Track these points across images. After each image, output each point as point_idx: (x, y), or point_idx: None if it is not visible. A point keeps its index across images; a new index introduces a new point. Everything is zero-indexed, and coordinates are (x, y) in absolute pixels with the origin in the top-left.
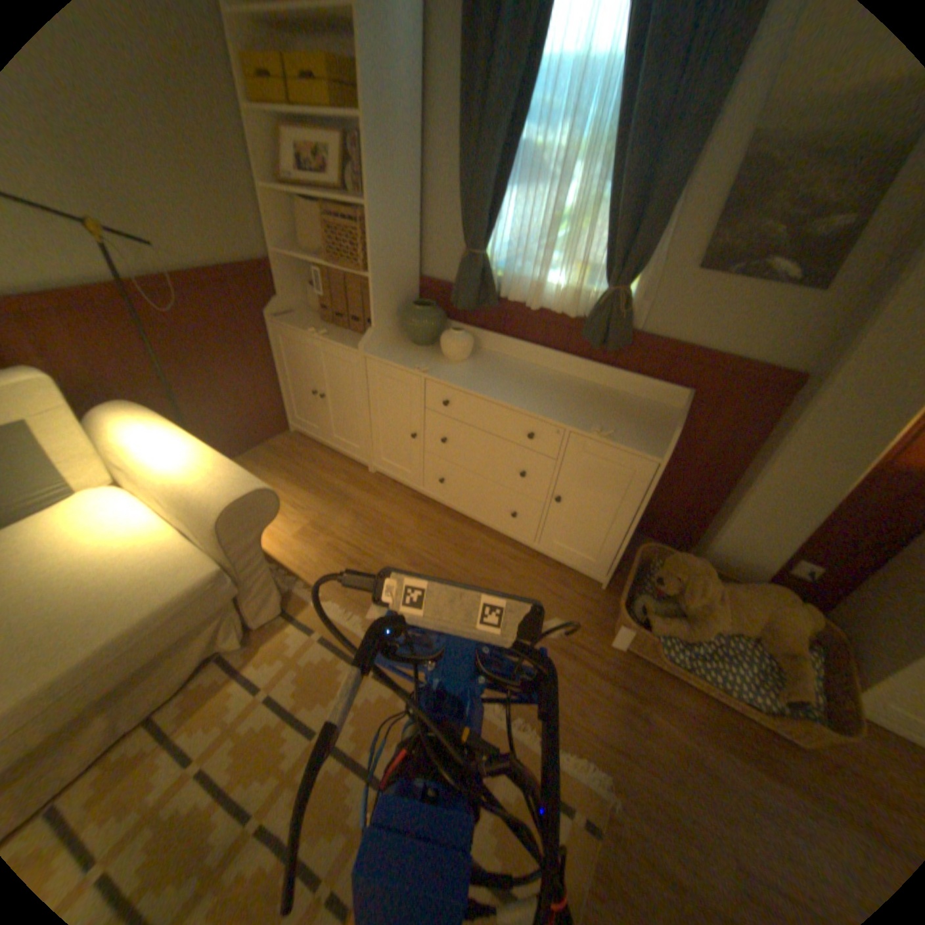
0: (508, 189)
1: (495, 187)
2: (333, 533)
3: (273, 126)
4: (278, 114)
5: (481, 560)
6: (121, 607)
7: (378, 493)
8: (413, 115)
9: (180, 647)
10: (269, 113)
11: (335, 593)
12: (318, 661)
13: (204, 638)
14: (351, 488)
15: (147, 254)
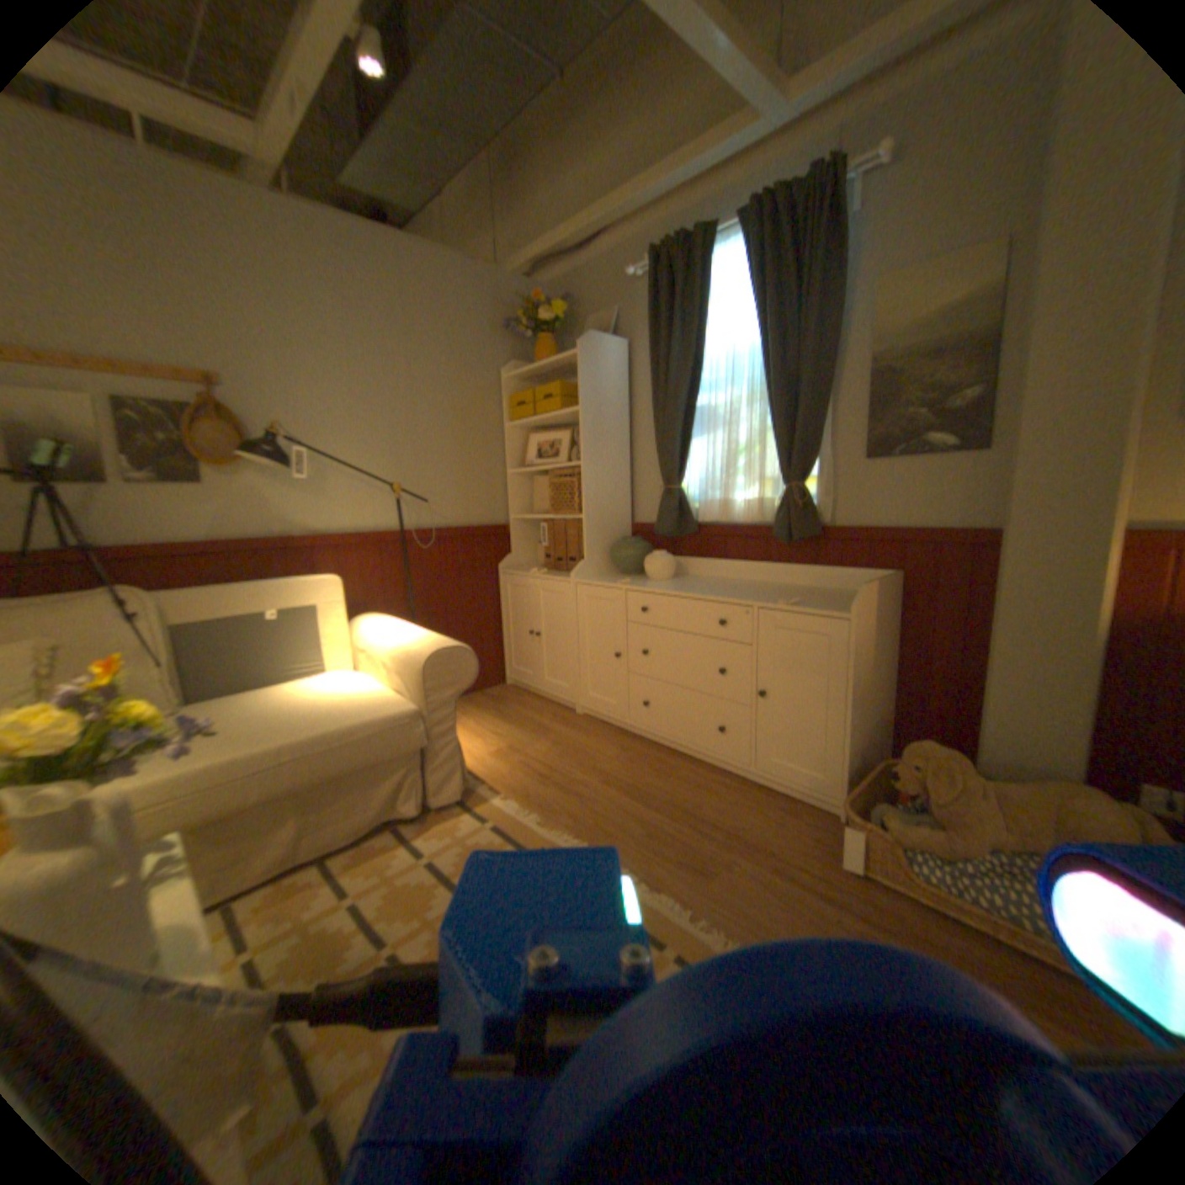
0: (692, 436)
1: (680, 436)
2: (527, 754)
3: (524, 435)
4: (528, 426)
5: (685, 786)
6: (340, 717)
7: (581, 729)
8: (621, 407)
9: (368, 789)
10: (523, 427)
11: (517, 798)
12: (485, 843)
13: (388, 797)
14: (554, 724)
15: (423, 515)
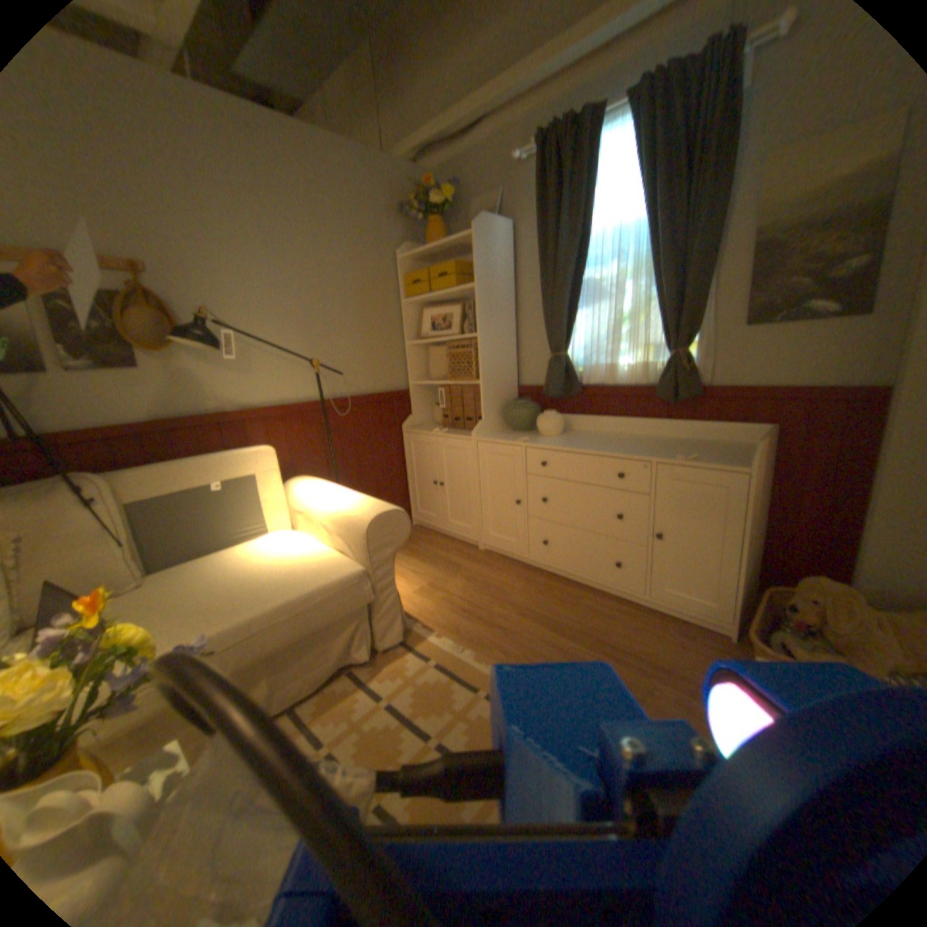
0: (579, 307)
1: (568, 307)
2: (447, 590)
3: (418, 309)
4: (422, 301)
5: (591, 614)
6: (297, 583)
7: (487, 564)
8: (508, 282)
9: (325, 642)
10: (417, 302)
11: (449, 634)
12: (433, 682)
13: (342, 646)
14: (463, 560)
15: (336, 385)
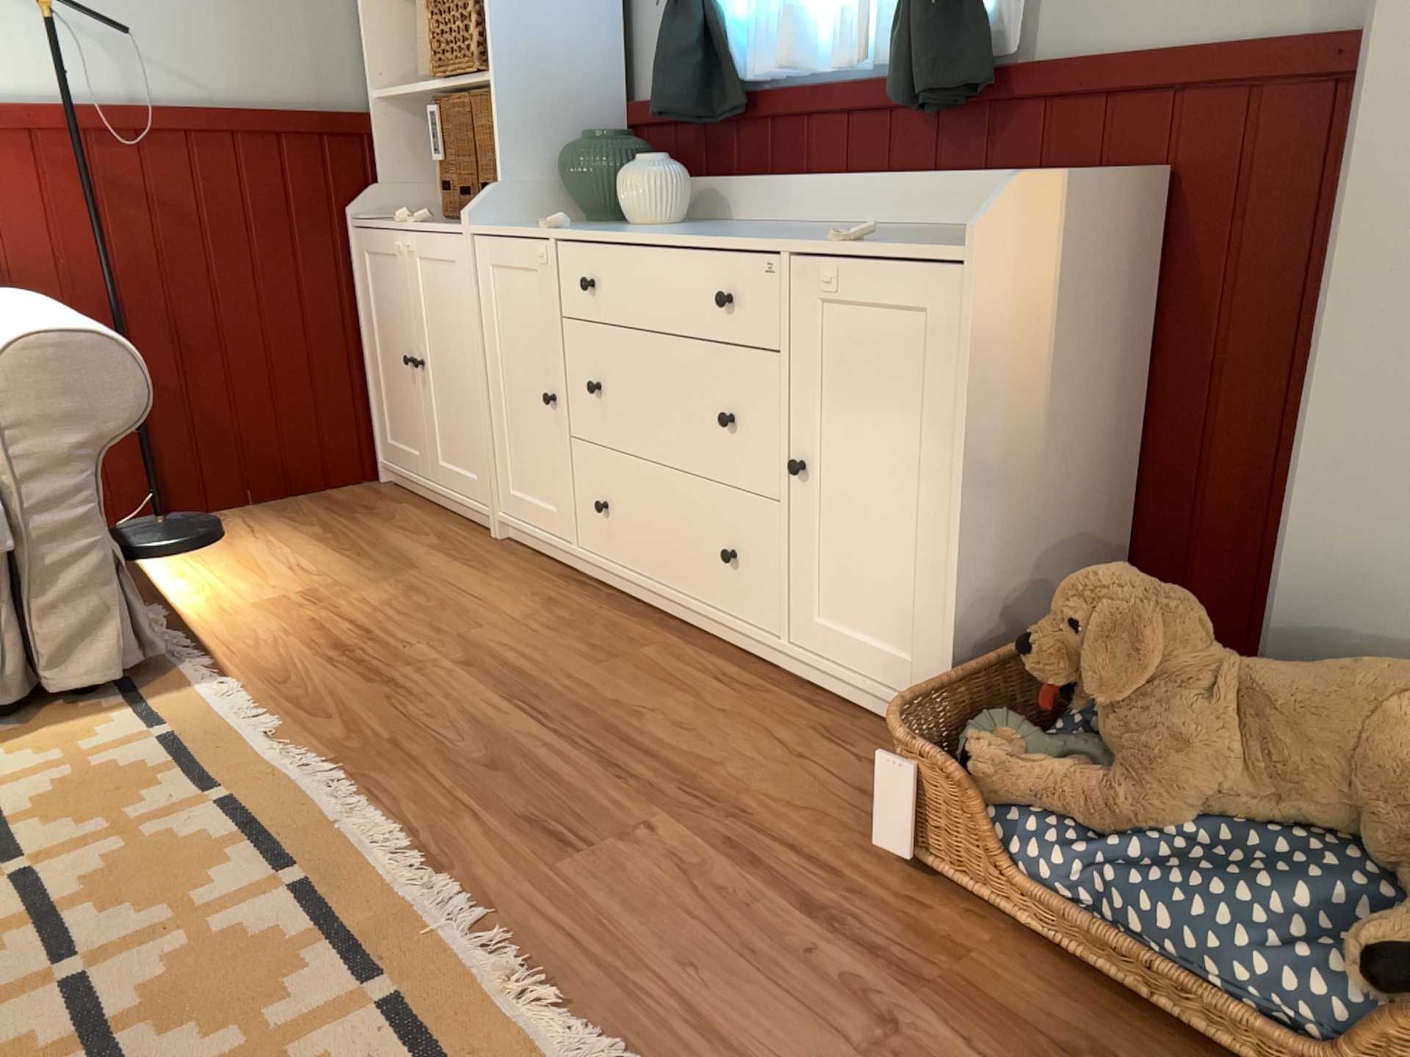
0: None
1: None
2: (337, 608)
3: None
4: None
5: (636, 676)
6: None
7: (482, 566)
8: None
9: None
10: None
11: (261, 684)
12: (131, 763)
13: None
14: (431, 556)
15: (145, 80)
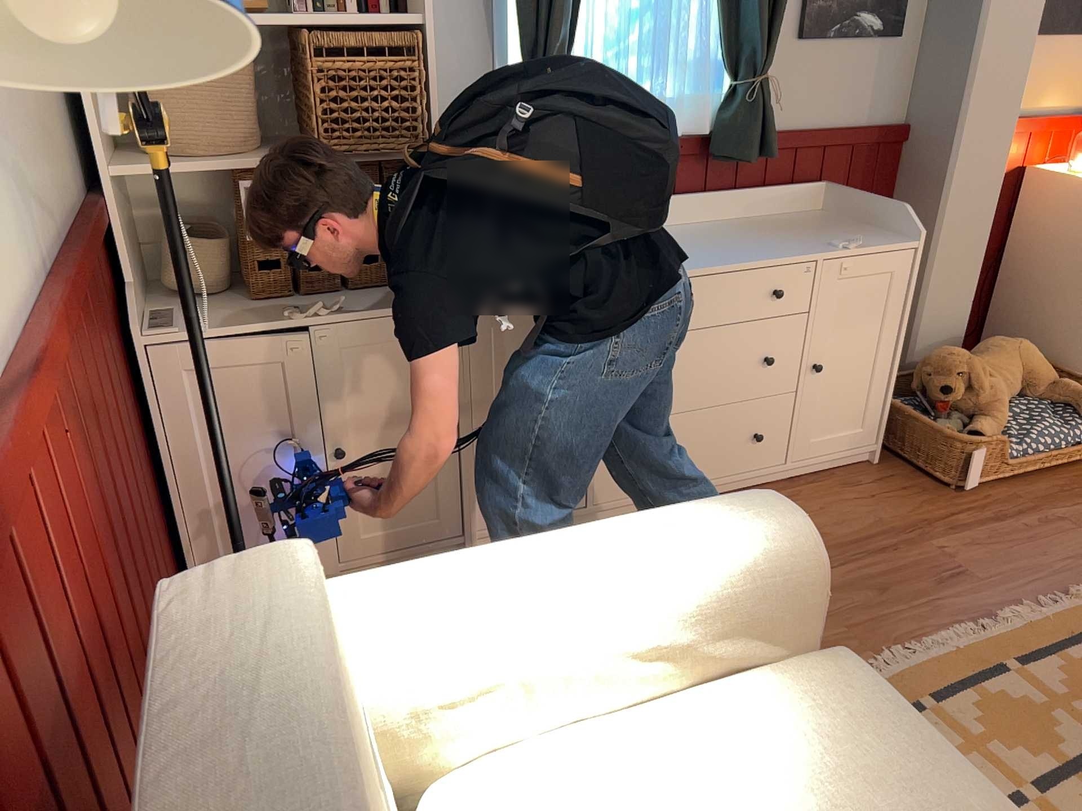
0: None
1: None
2: None
3: None
4: None
5: None
6: (913, 771)
7: None
8: None
9: None
10: None
11: None
12: None
13: None
14: None
15: (28, 222)
